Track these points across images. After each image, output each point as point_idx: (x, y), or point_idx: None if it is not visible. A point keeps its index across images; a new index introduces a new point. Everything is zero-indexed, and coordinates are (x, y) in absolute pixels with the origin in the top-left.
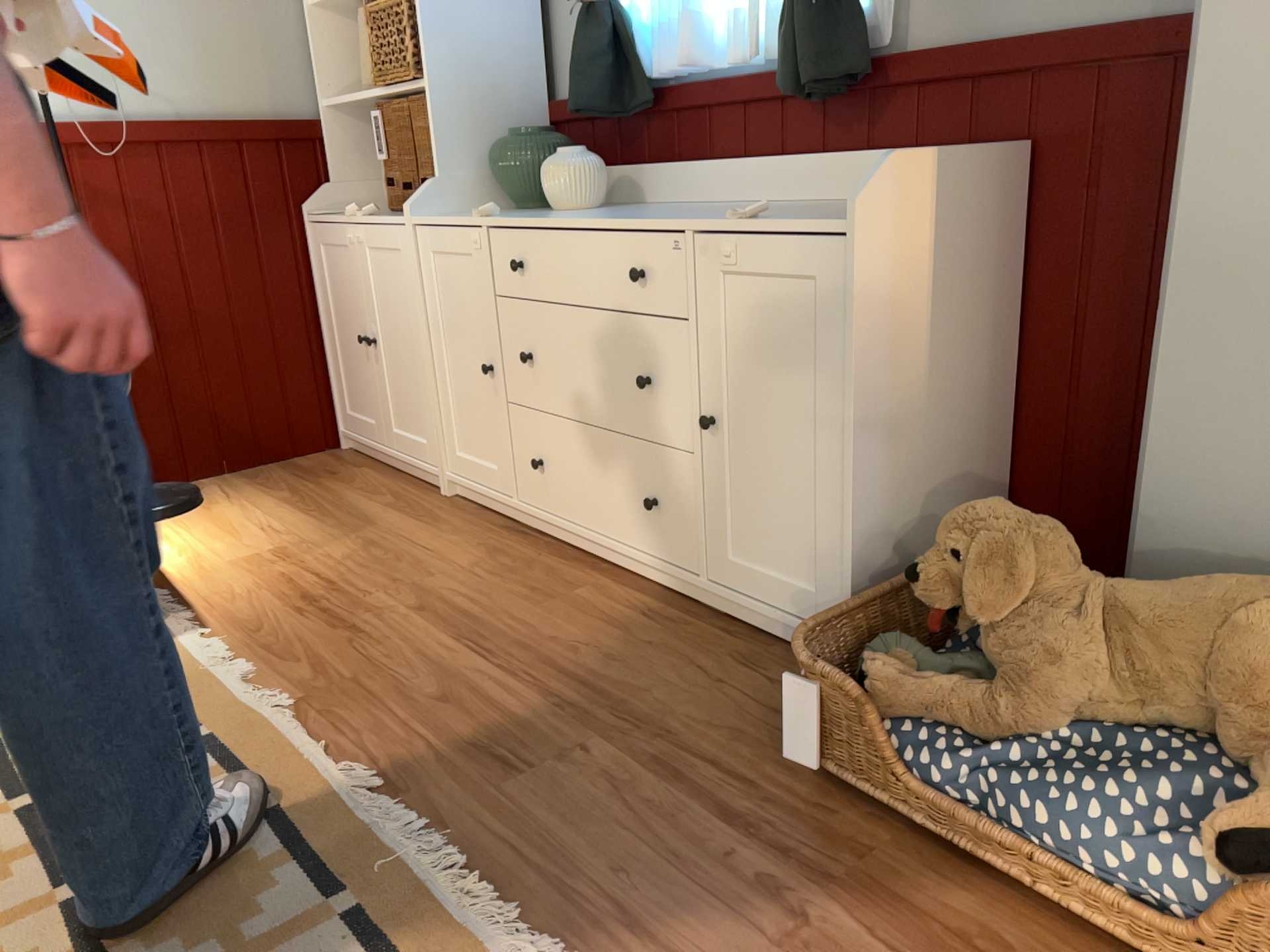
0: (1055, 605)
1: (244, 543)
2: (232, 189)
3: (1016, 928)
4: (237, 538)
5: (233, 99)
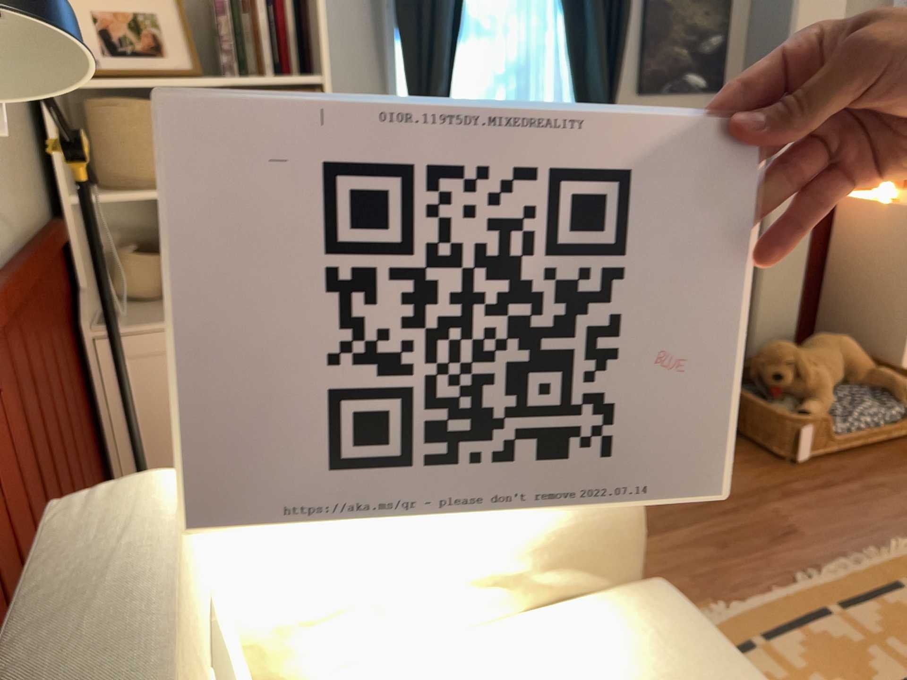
0: (811, 366)
1: None
2: (49, 318)
3: (878, 454)
4: None
5: (21, 202)
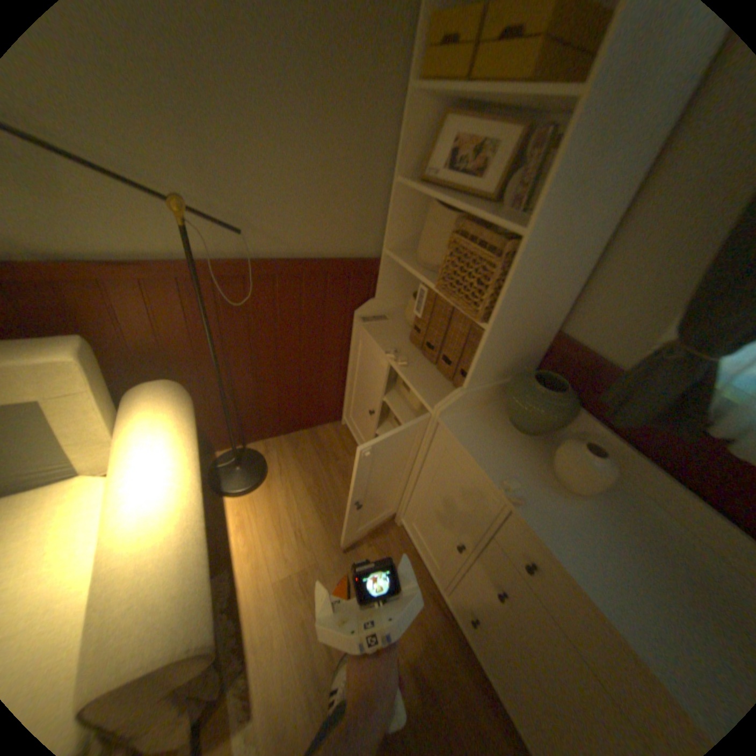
0: None
1: (284, 554)
2: (315, 298)
3: None
4: (281, 543)
5: (329, 239)
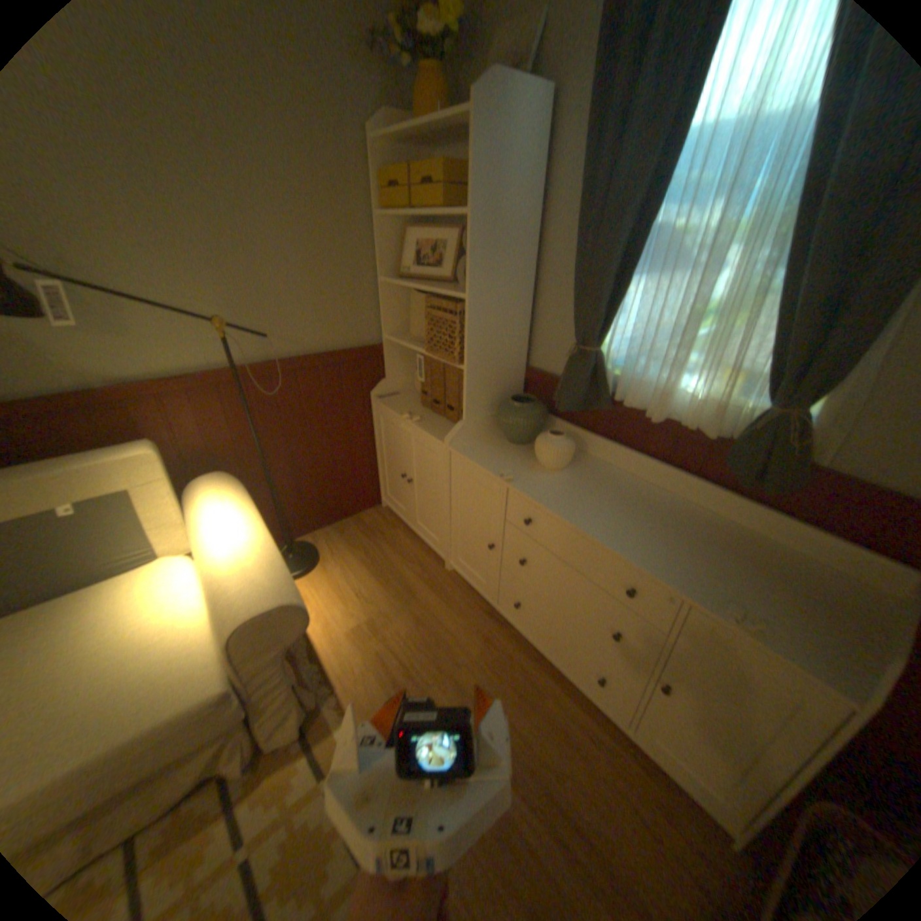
0: None
1: (349, 611)
2: (333, 386)
3: None
4: (344, 604)
5: (335, 335)
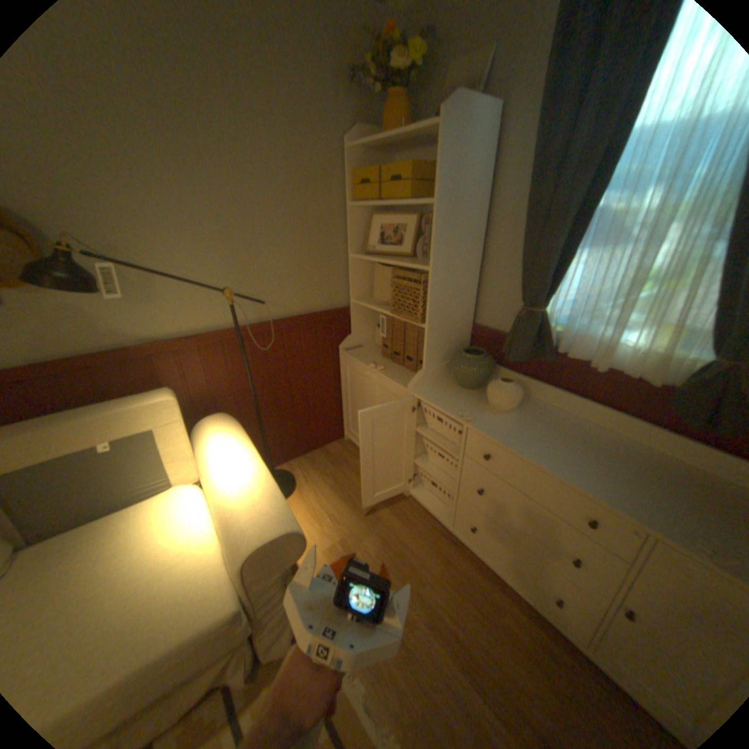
0: None
1: (324, 531)
2: (311, 341)
3: None
4: (320, 525)
5: (313, 300)
